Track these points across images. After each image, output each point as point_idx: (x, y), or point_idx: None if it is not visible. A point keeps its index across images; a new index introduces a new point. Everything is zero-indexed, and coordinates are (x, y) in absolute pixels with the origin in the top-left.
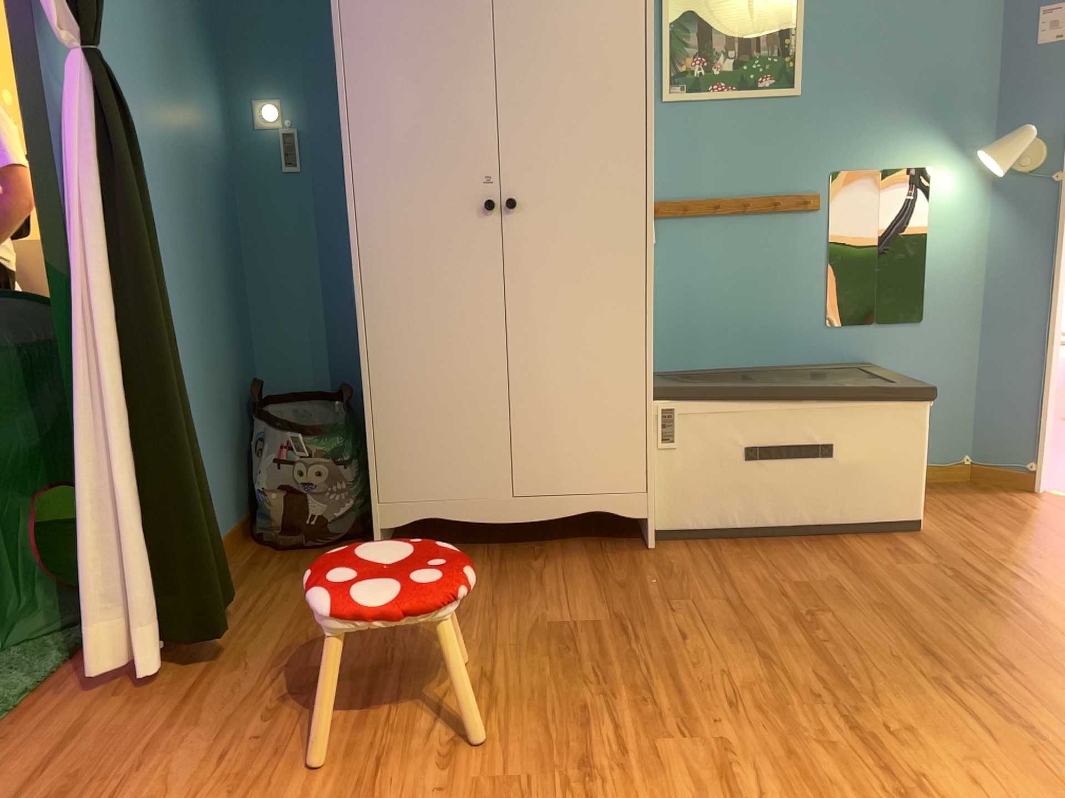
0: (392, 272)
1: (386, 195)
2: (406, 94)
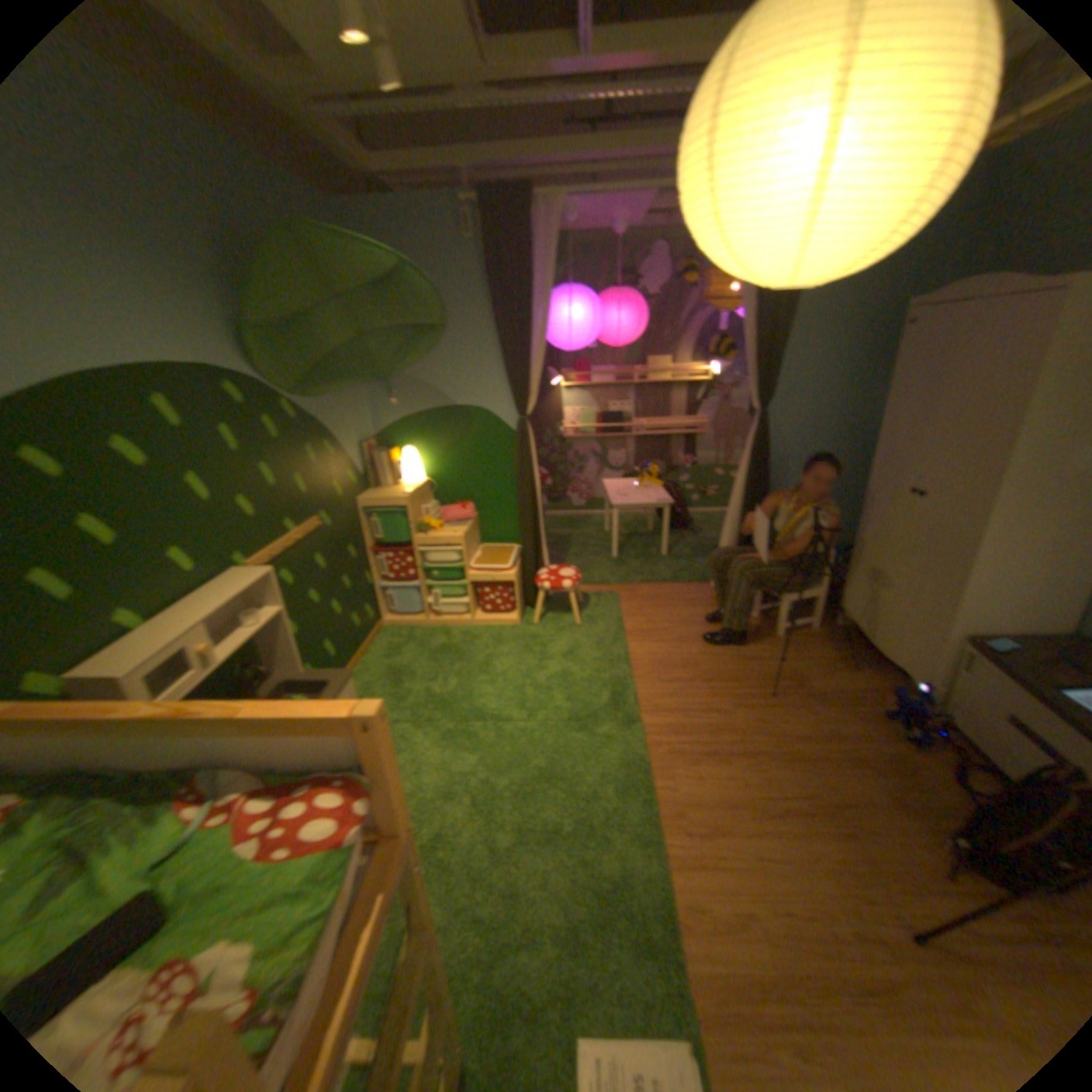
0: (875, 508)
1: (884, 472)
2: (904, 425)
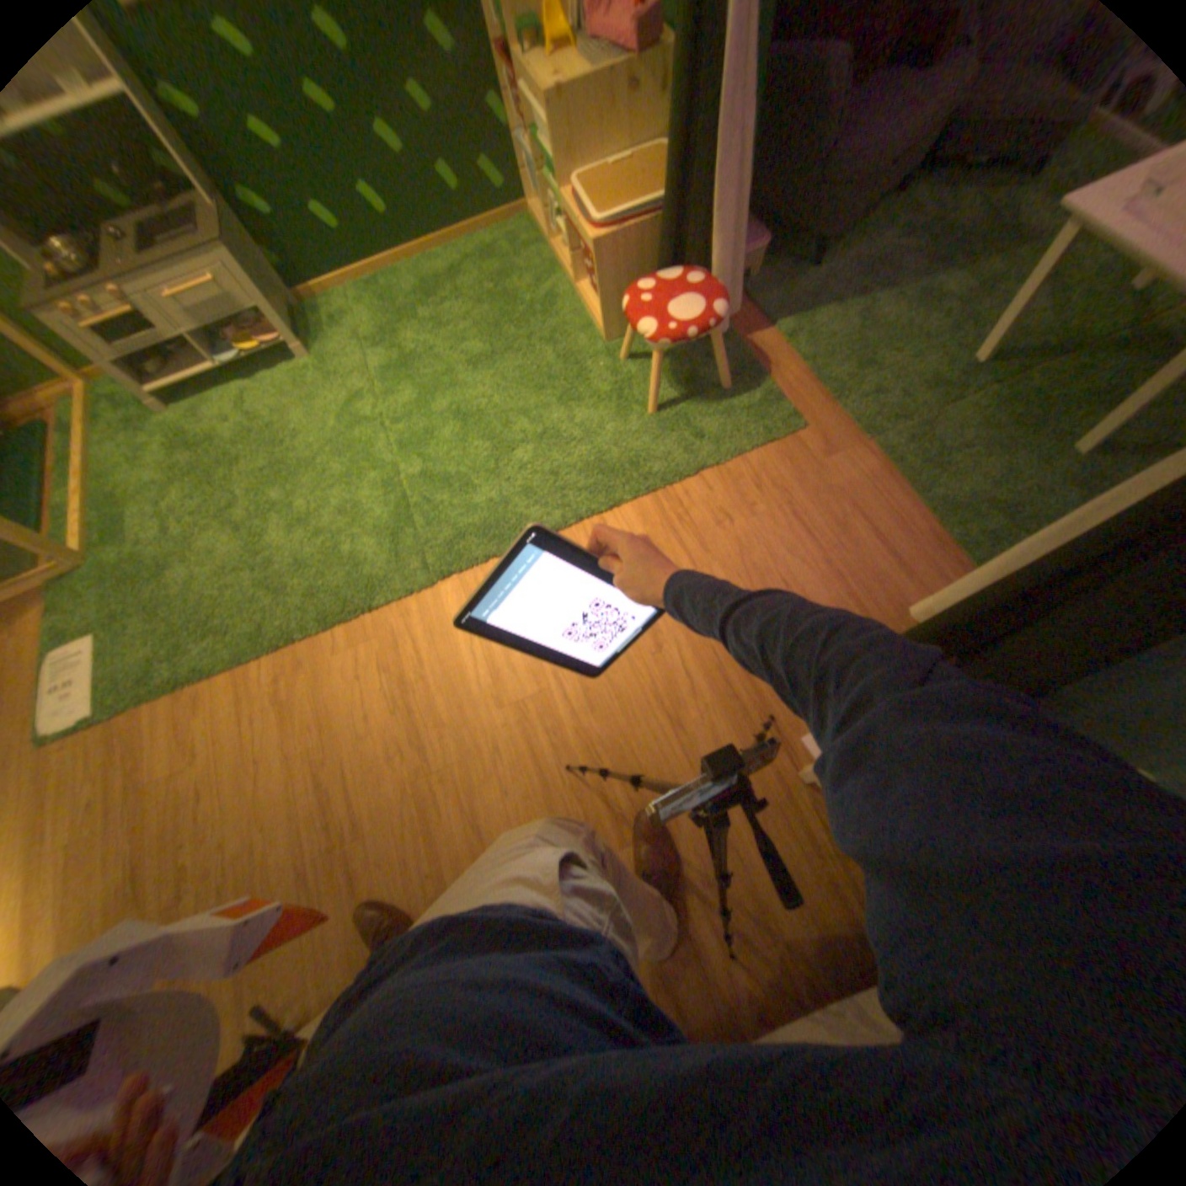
0: None
1: None
2: None
